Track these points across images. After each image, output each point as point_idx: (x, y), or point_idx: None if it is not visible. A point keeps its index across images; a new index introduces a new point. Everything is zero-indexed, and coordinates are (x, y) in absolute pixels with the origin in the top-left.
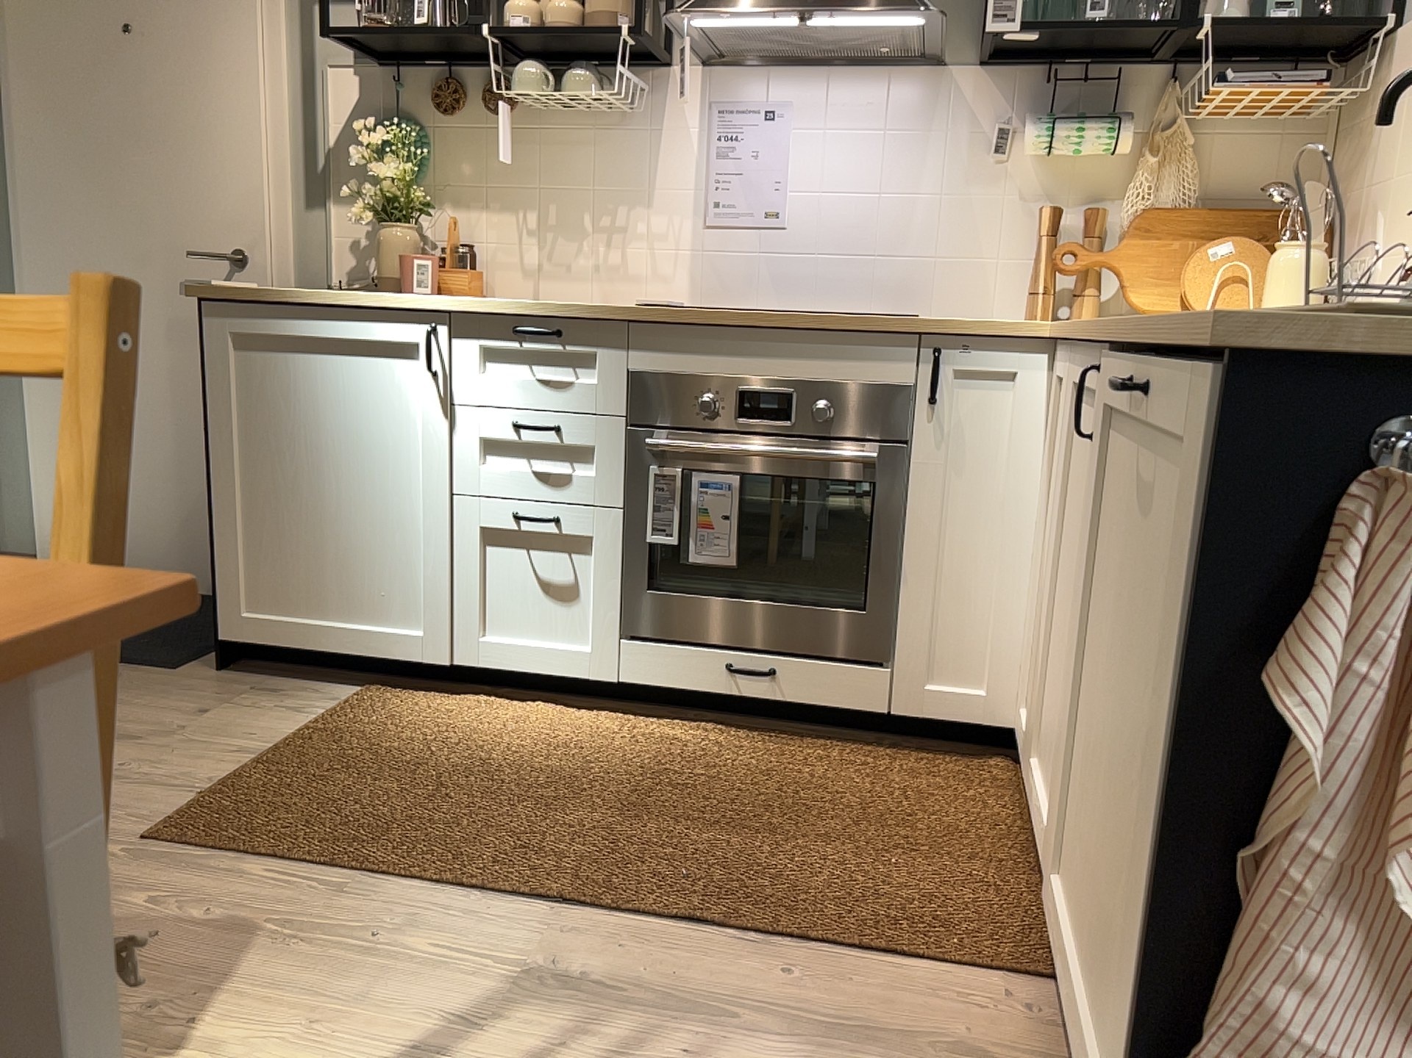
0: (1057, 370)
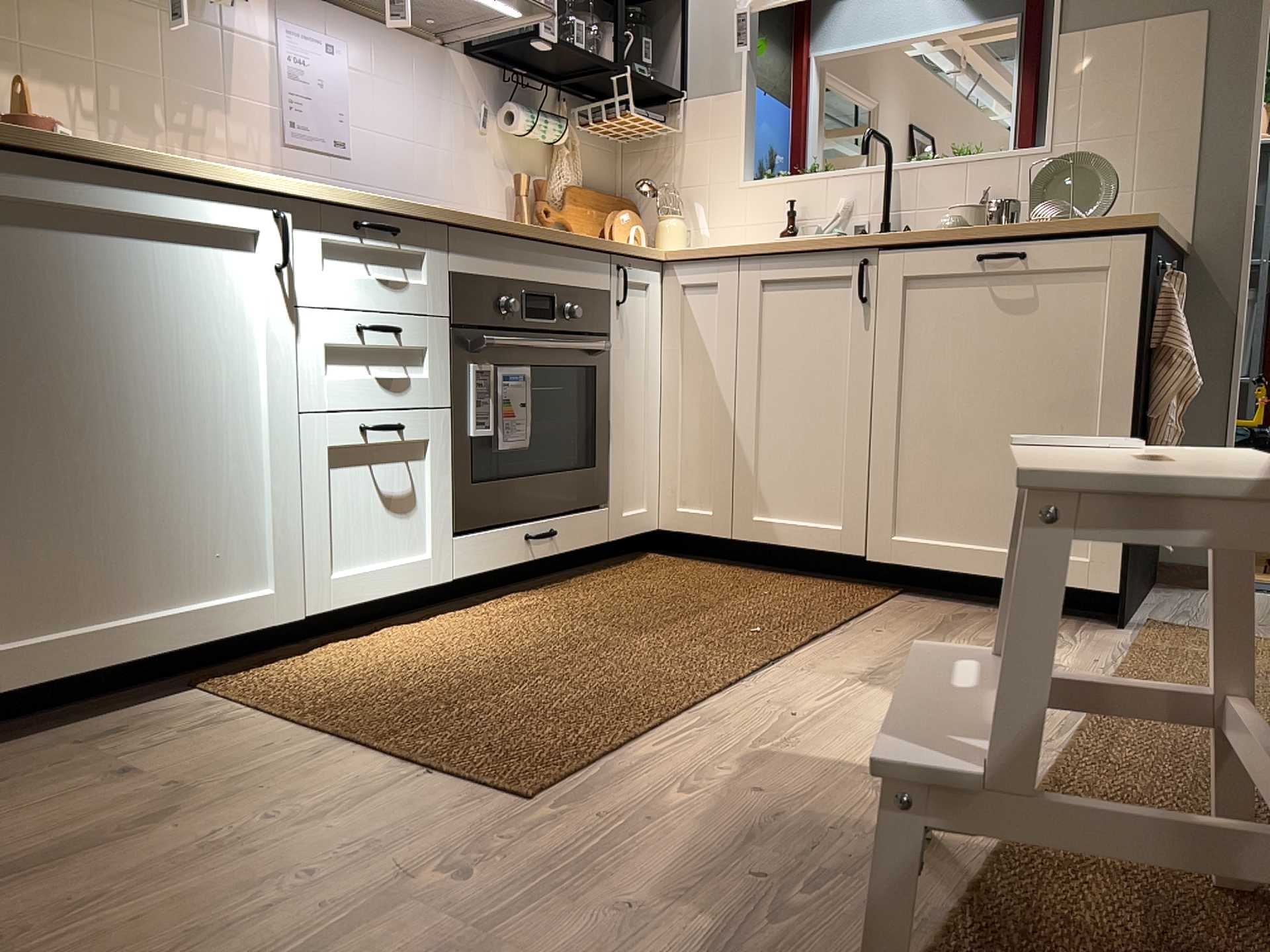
0: (665, 279)
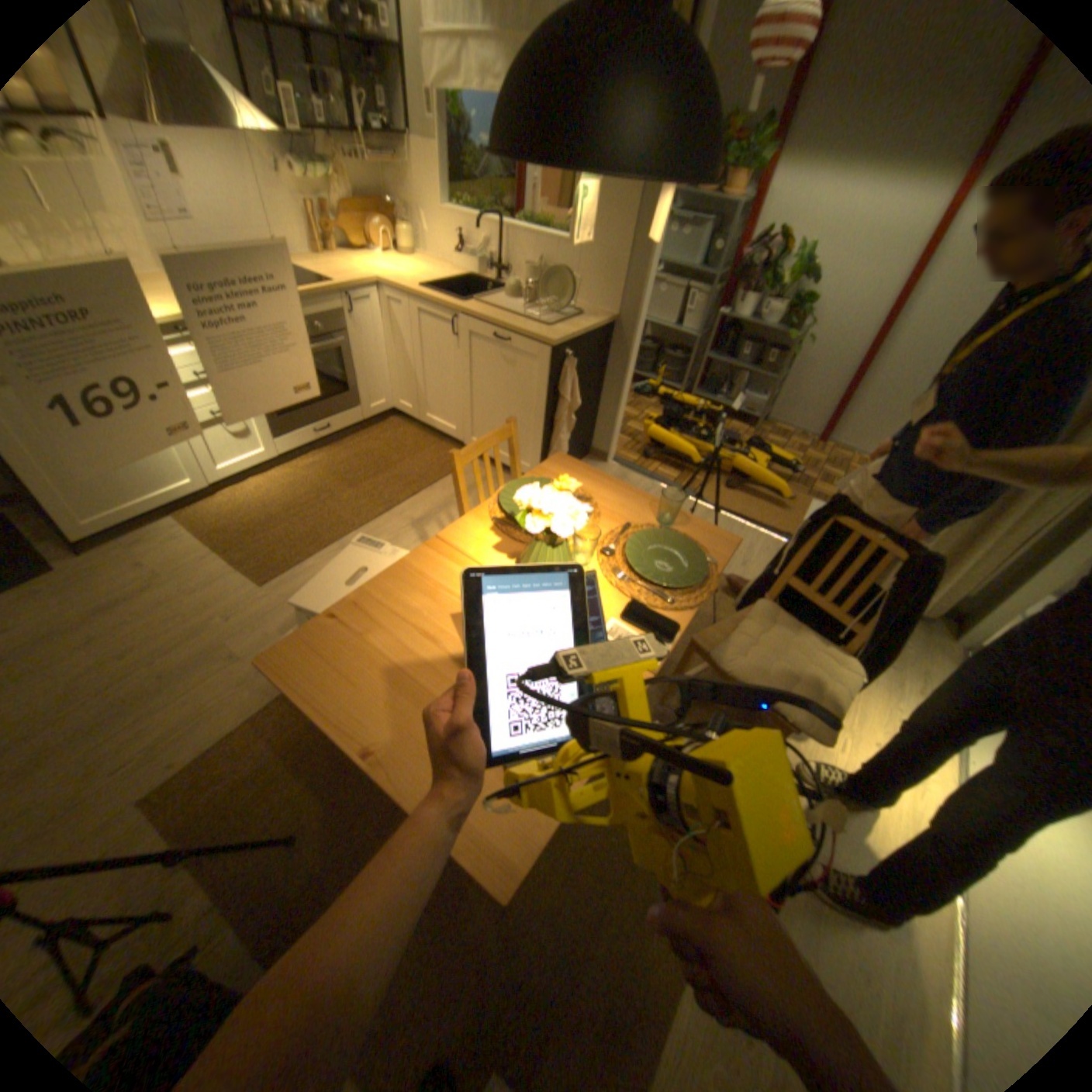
0: (380, 291)
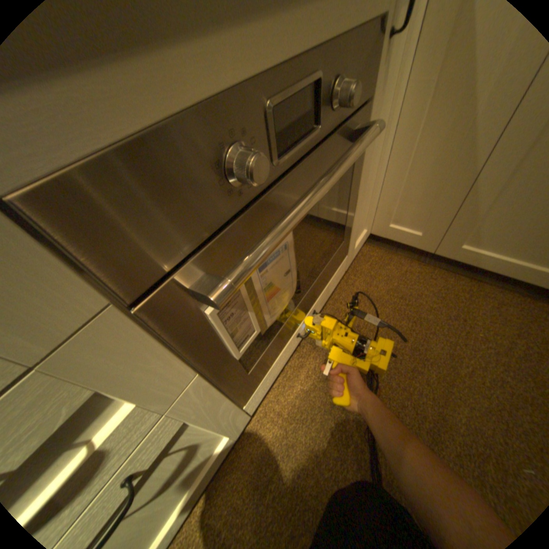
0: None
